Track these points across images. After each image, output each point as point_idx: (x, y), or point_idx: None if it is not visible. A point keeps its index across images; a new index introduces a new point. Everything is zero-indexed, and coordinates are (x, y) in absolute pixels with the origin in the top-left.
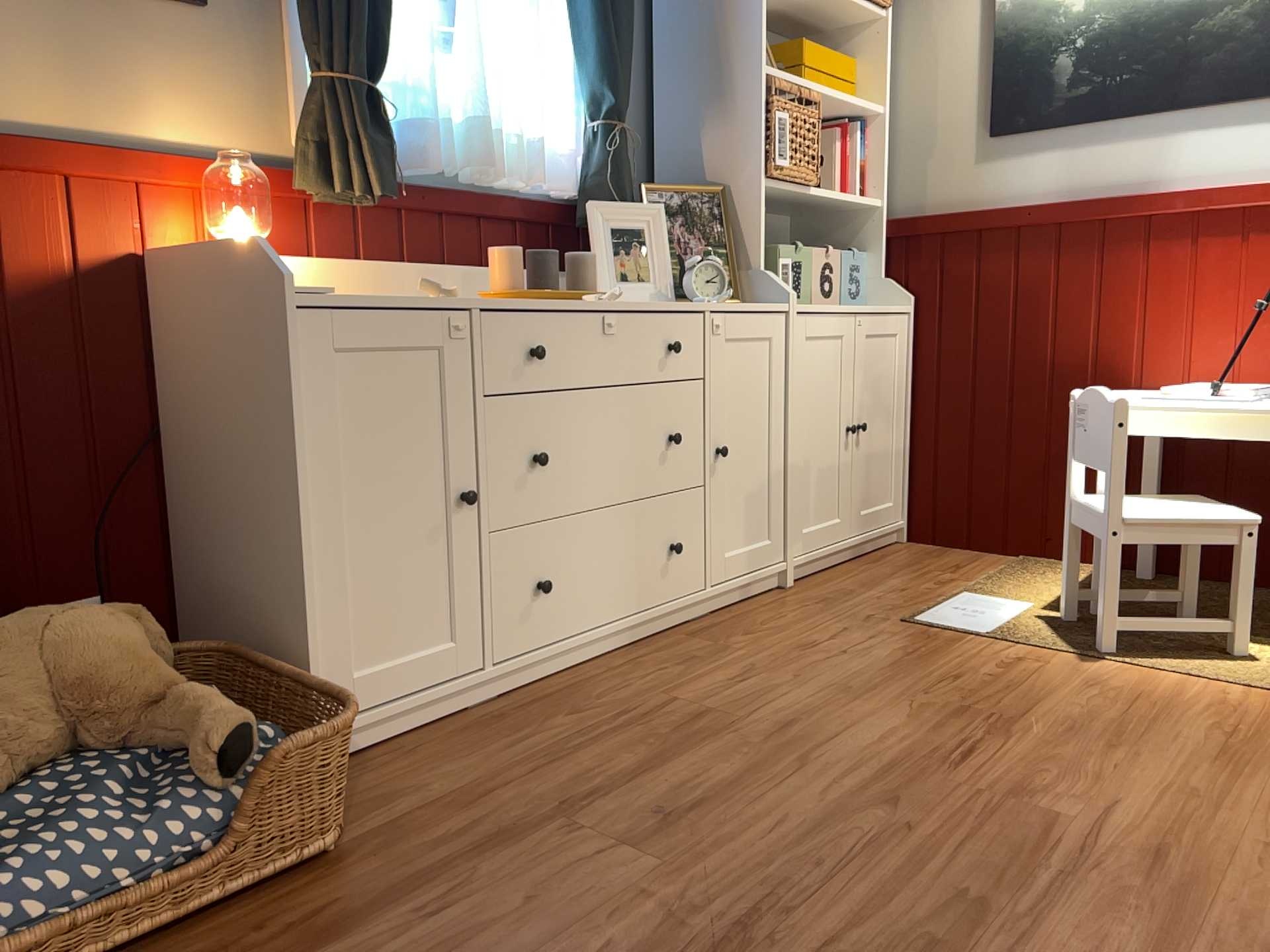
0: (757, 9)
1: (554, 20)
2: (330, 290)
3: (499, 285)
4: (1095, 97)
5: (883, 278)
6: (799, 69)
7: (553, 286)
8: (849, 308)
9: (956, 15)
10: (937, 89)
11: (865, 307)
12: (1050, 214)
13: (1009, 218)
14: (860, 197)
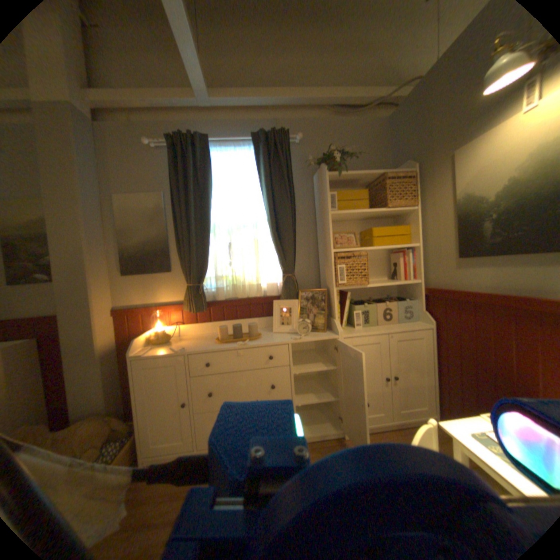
0: (329, 231)
1: (271, 246)
2: (142, 354)
3: (220, 337)
4: (506, 241)
5: (425, 311)
6: (372, 237)
7: (239, 335)
8: (388, 330)
9: (445, 203)
10: (441, 235)
11: (401, 328)
12: (487, 299)
13: (469, 296)
14: (413, 278)
